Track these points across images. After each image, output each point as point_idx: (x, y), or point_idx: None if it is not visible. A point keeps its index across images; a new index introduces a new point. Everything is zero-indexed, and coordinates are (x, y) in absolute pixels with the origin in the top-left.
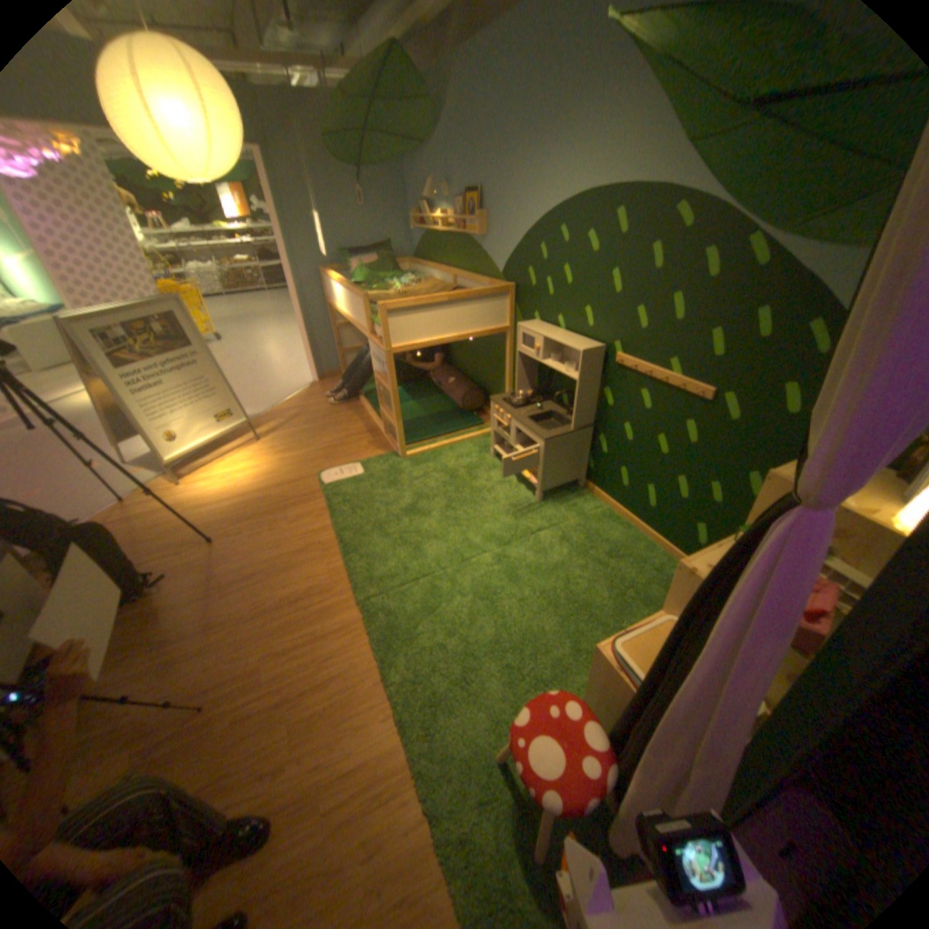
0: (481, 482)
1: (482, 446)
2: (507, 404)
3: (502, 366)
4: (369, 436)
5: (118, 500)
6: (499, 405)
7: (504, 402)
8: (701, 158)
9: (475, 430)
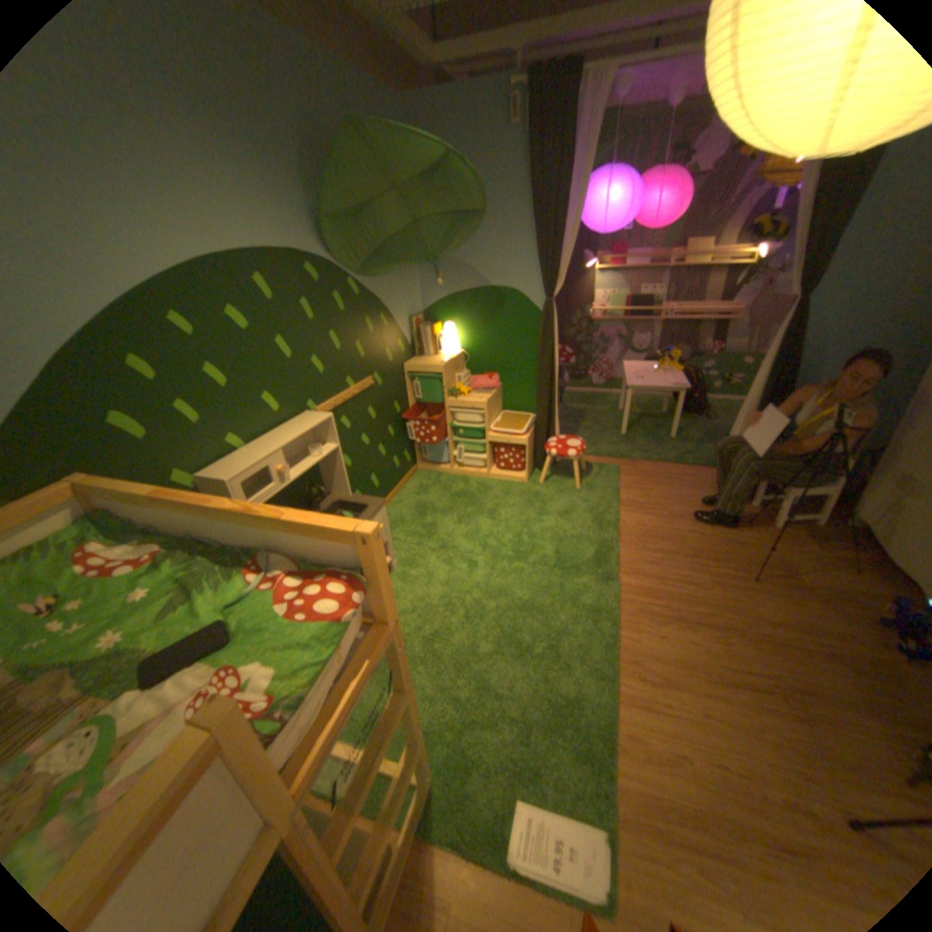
0: None
1: None
2: None
3: None
4: None
5: None
6: None
7: None
8: (306, 231)
9: None
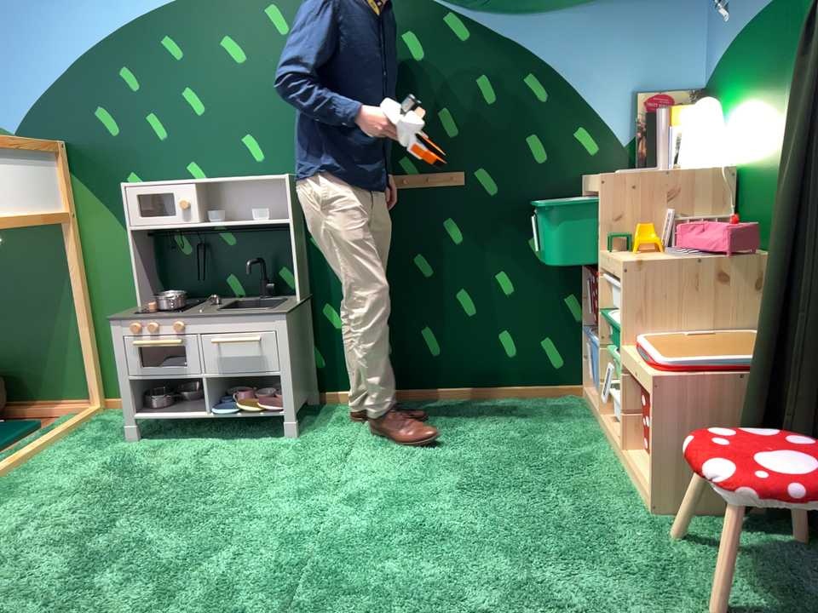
0: (168, 467)
1: (90, 440)
2: (158, 310)
3: (53, 298)
4: None
5: None
6: (143, 315)
7: (142, 314)
8: None
9: (35, 435)
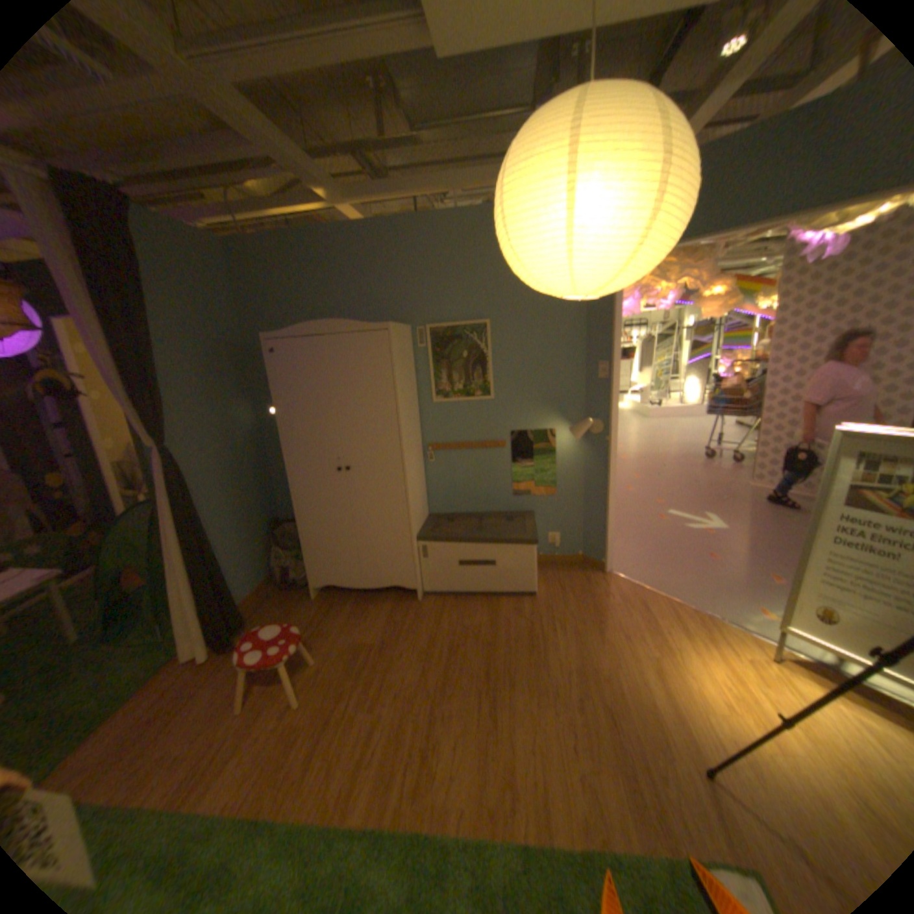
0: None
1: None
2: None
3: None
4: None
5: (691, 608)
6: None
7: None
8: None
9: None
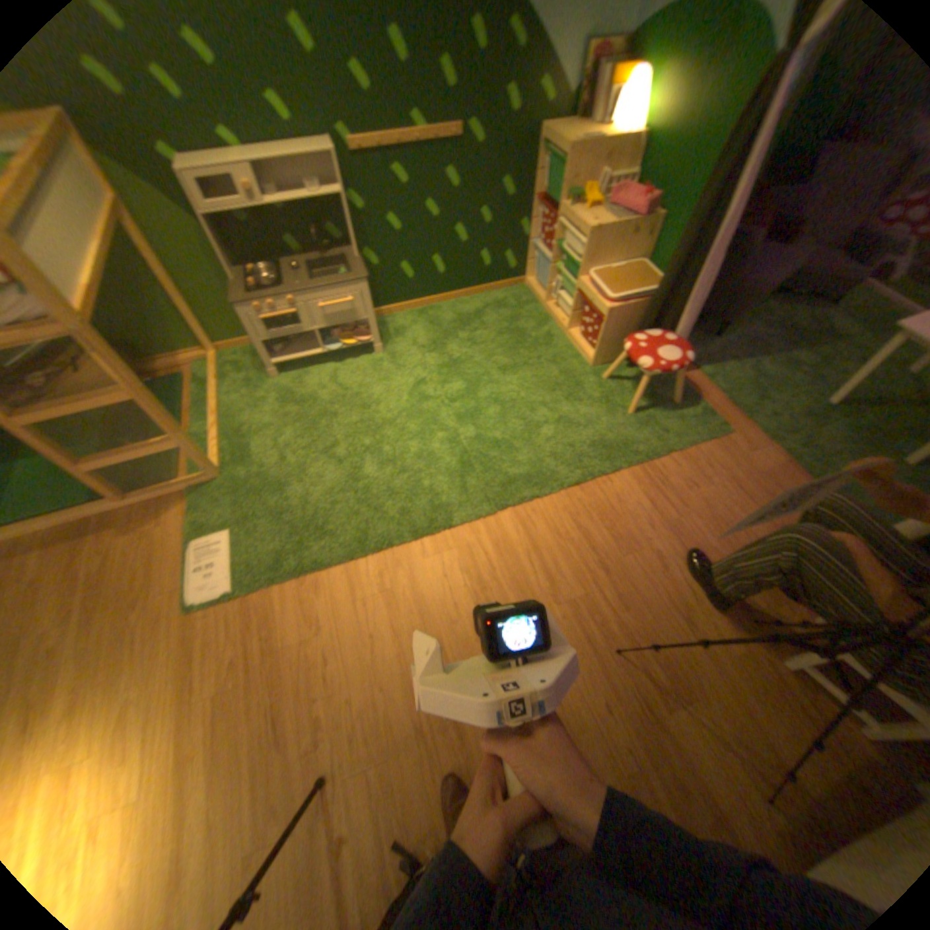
0: (320, 393)
1: (240, 383)
2: (262, 289)
3: (129, 278)
4: (91, 535)
5: None
6: (256, 296)
7: (249, 293)
8: None
9: (189, 387)
